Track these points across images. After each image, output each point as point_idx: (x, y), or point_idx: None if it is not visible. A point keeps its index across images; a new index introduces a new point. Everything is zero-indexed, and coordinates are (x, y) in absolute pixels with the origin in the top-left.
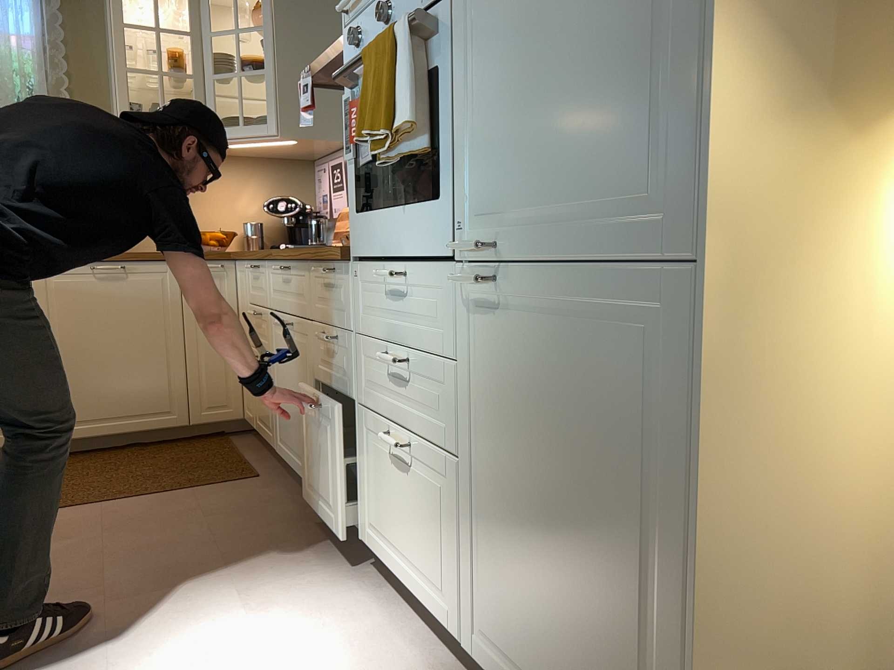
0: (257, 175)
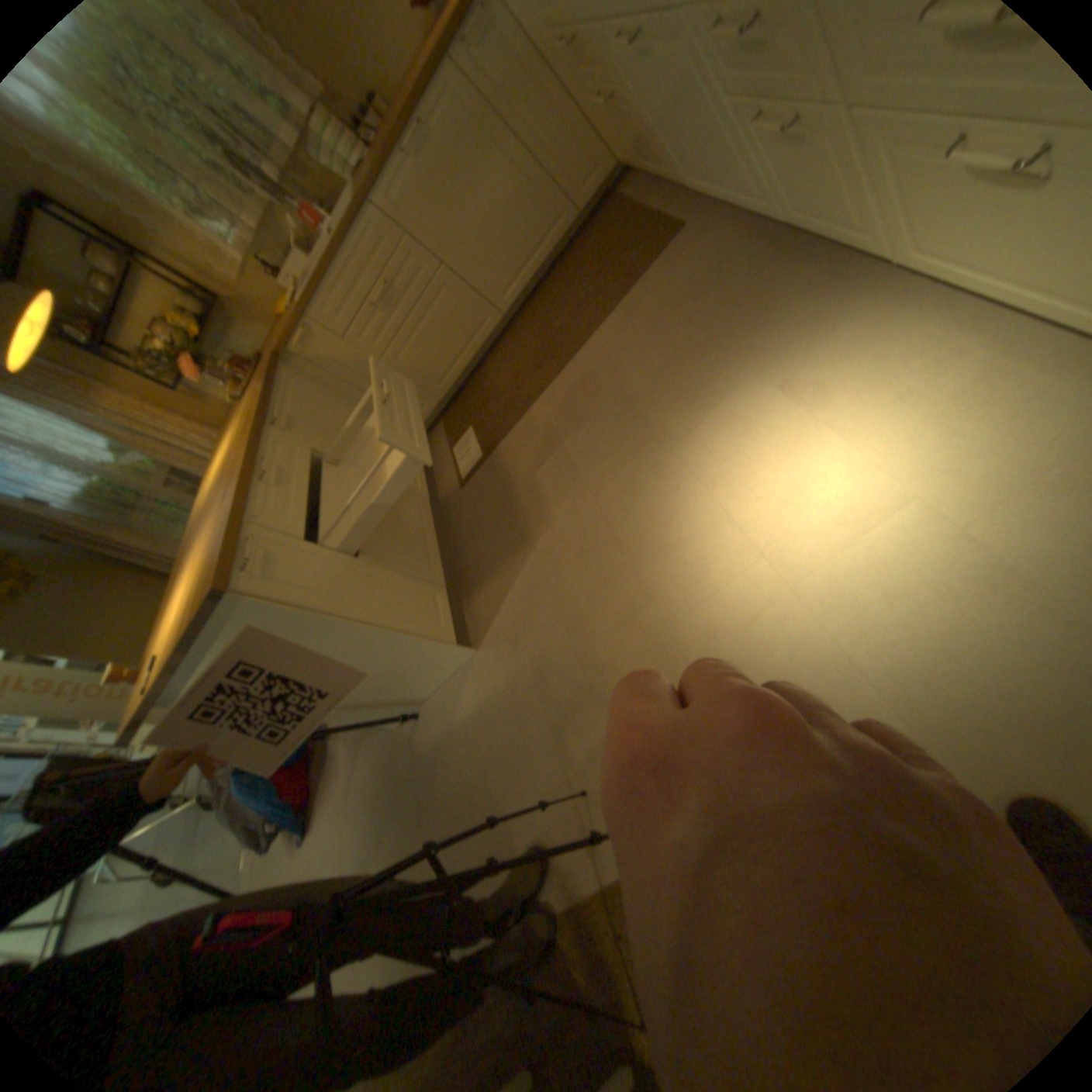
0: None
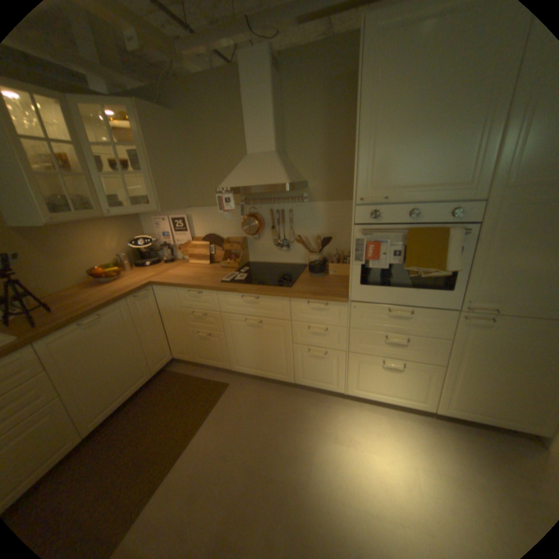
0: (110, 225)
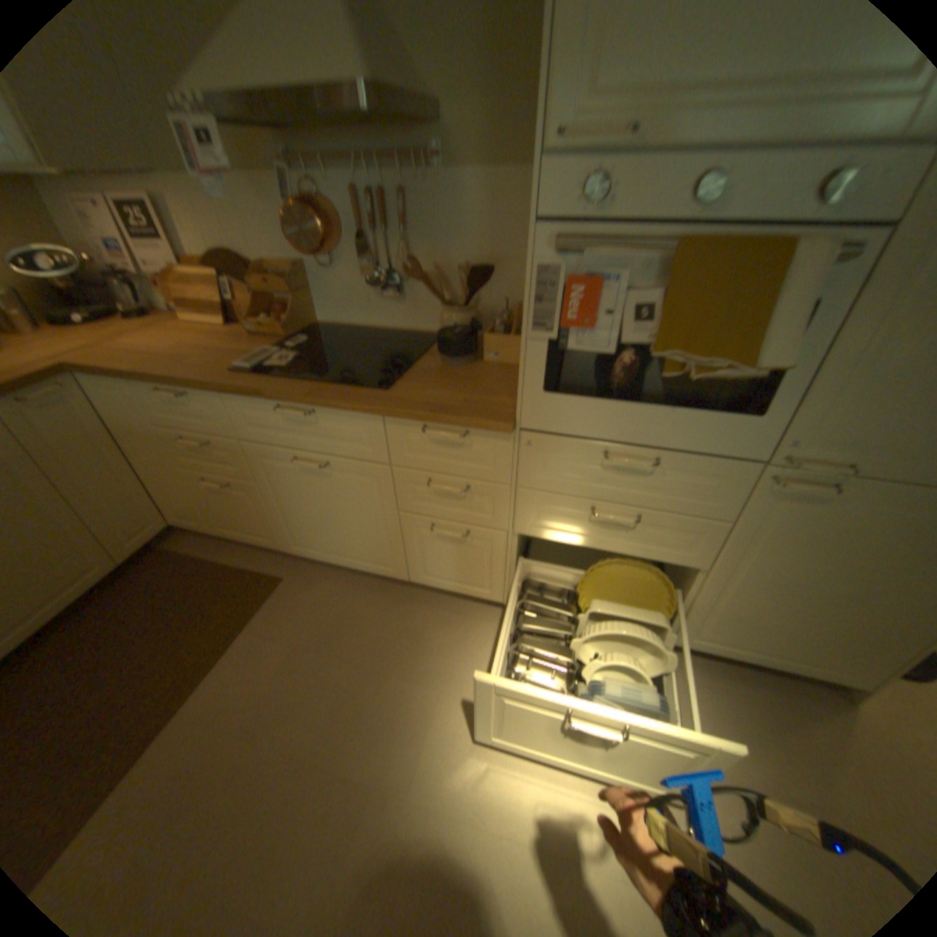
0: None
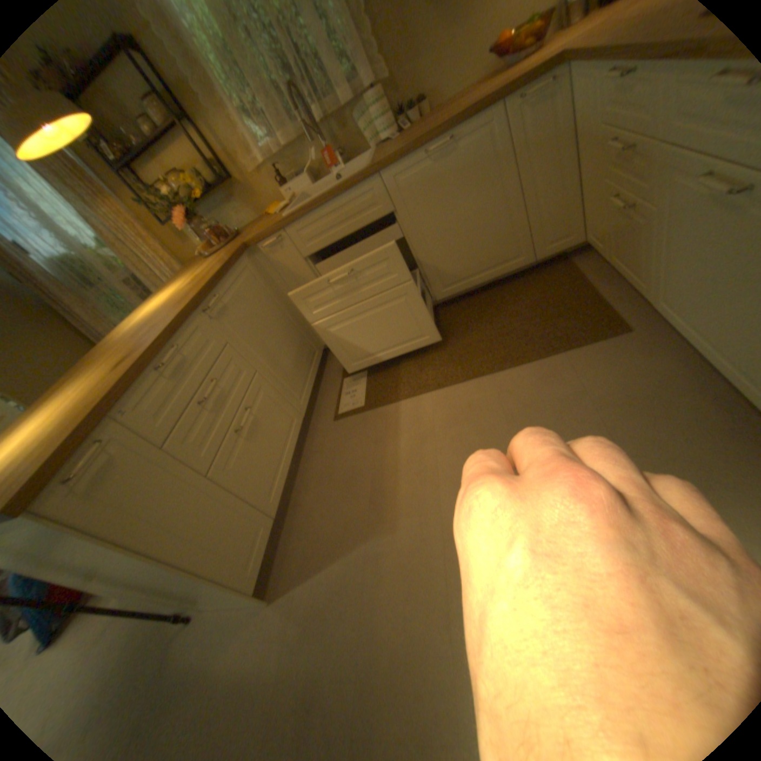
0: None
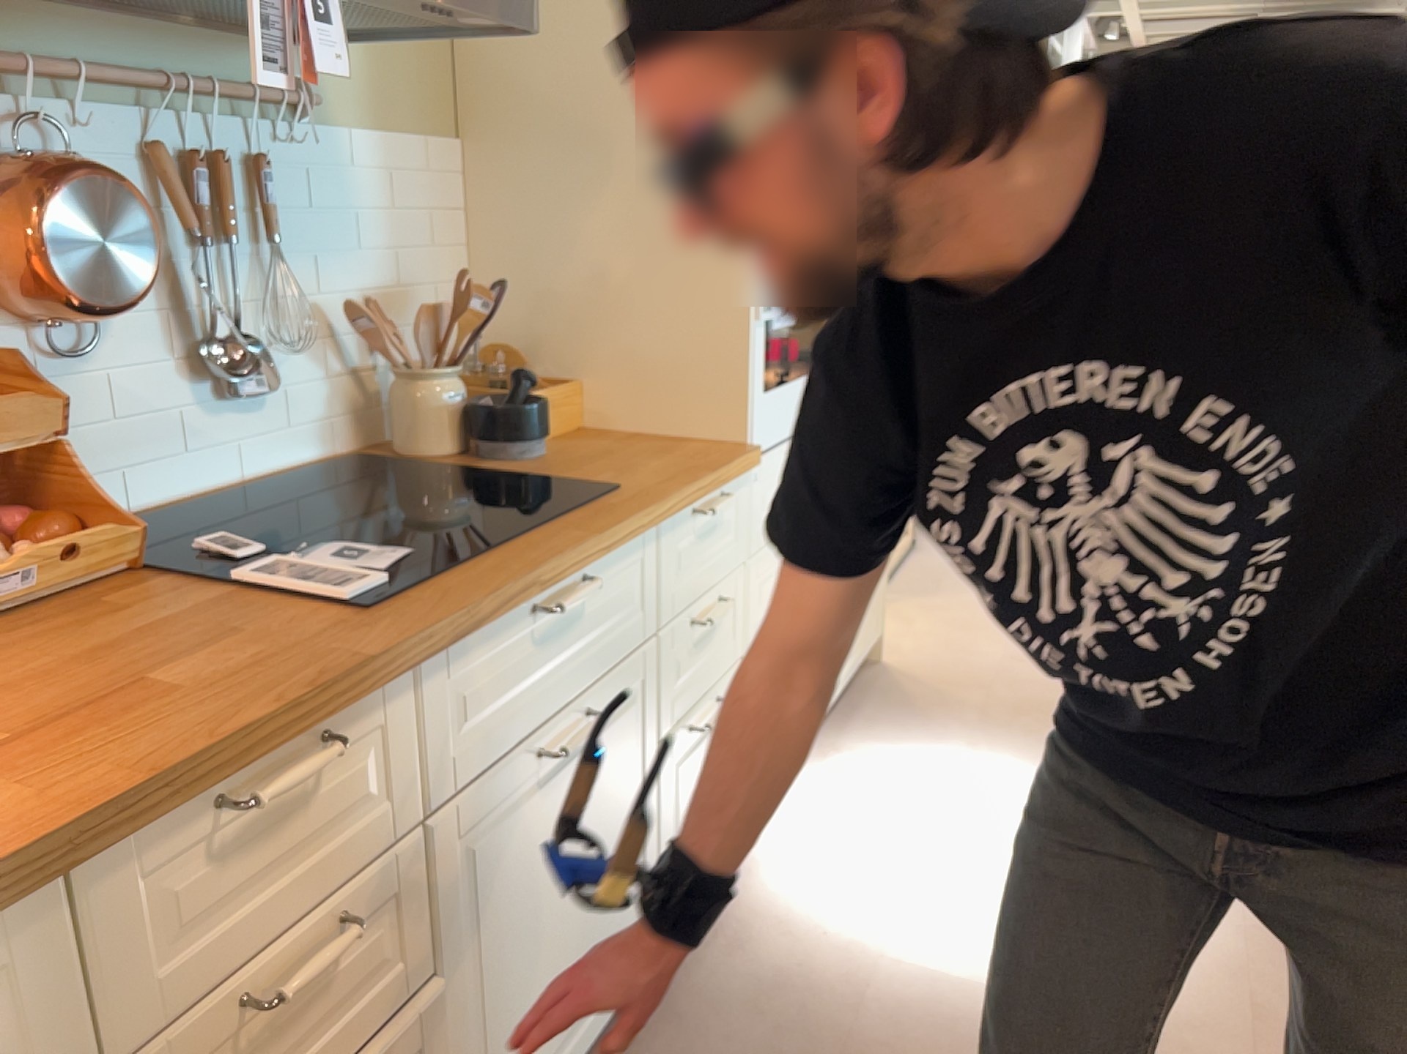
0: None
